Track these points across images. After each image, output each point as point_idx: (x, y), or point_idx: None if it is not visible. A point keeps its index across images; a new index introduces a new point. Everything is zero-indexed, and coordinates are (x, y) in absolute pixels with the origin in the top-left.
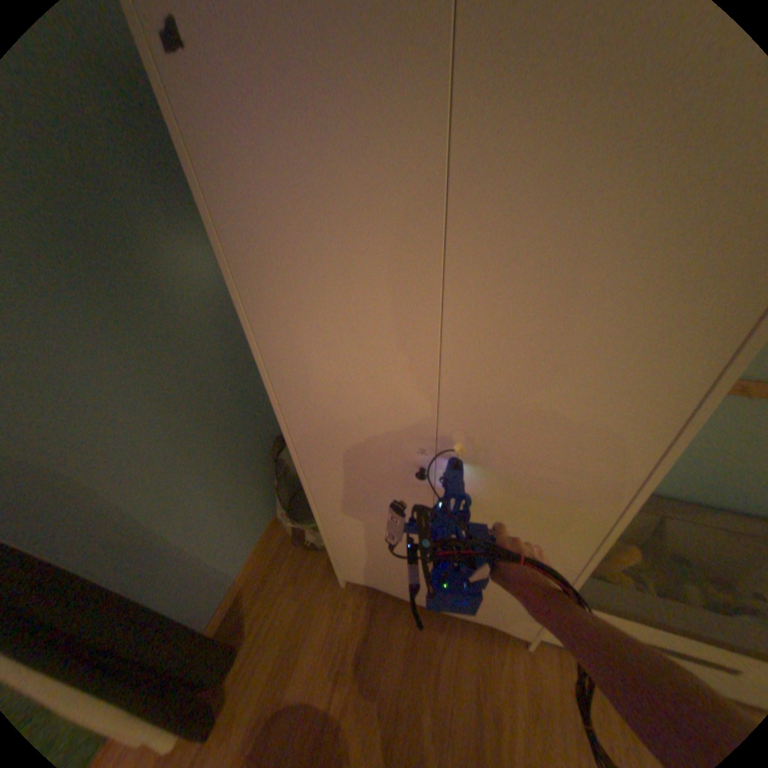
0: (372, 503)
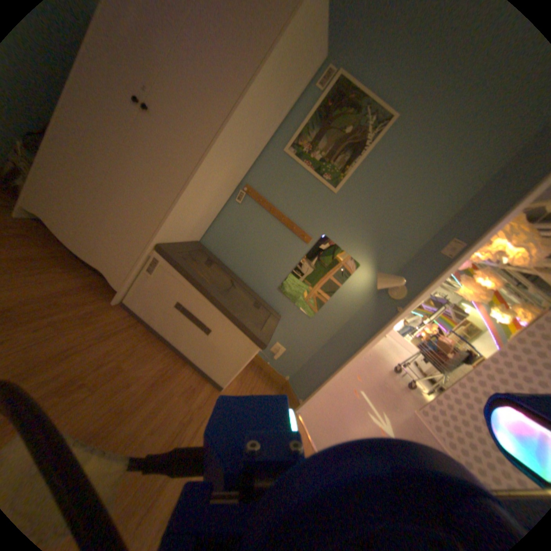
0: (95, 125)
